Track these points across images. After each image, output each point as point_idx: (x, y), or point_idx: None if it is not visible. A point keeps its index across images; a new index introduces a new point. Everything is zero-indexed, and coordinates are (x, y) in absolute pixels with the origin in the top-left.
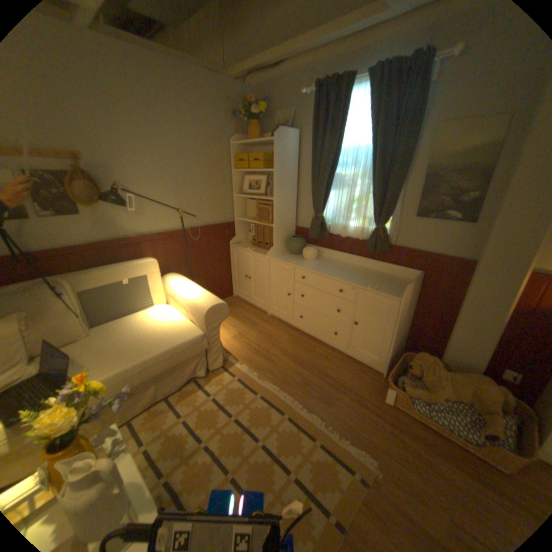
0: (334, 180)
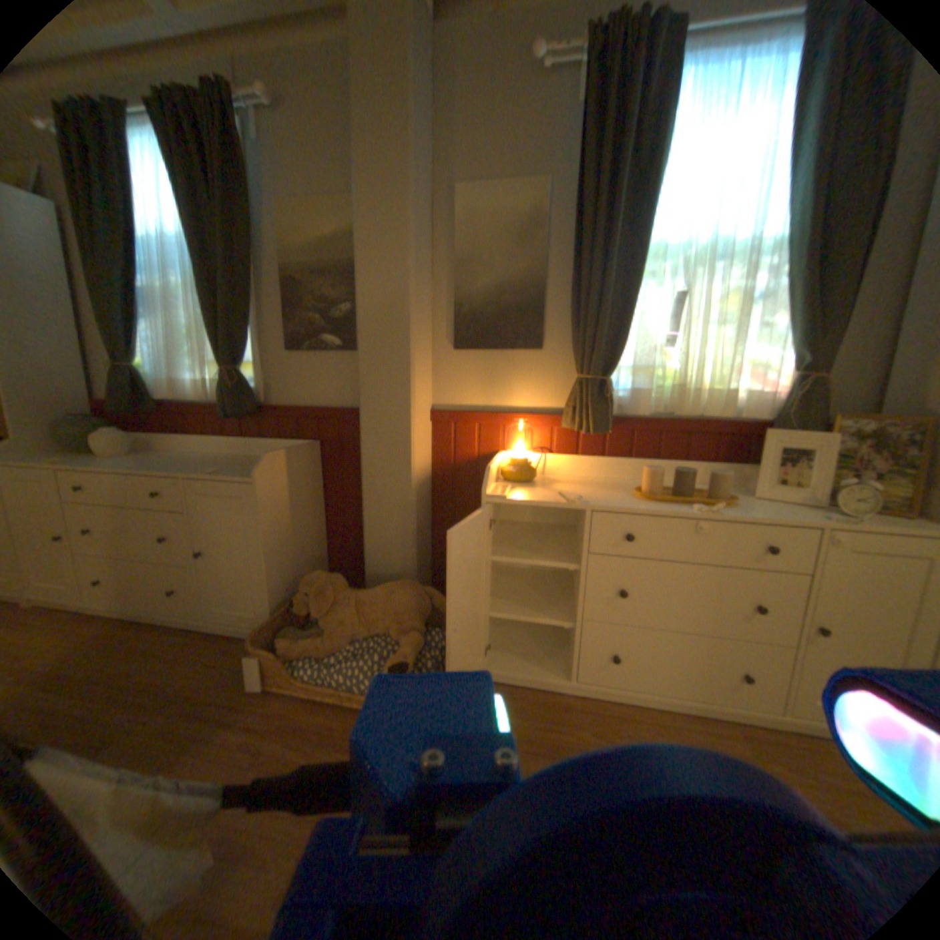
0: (142, 296)
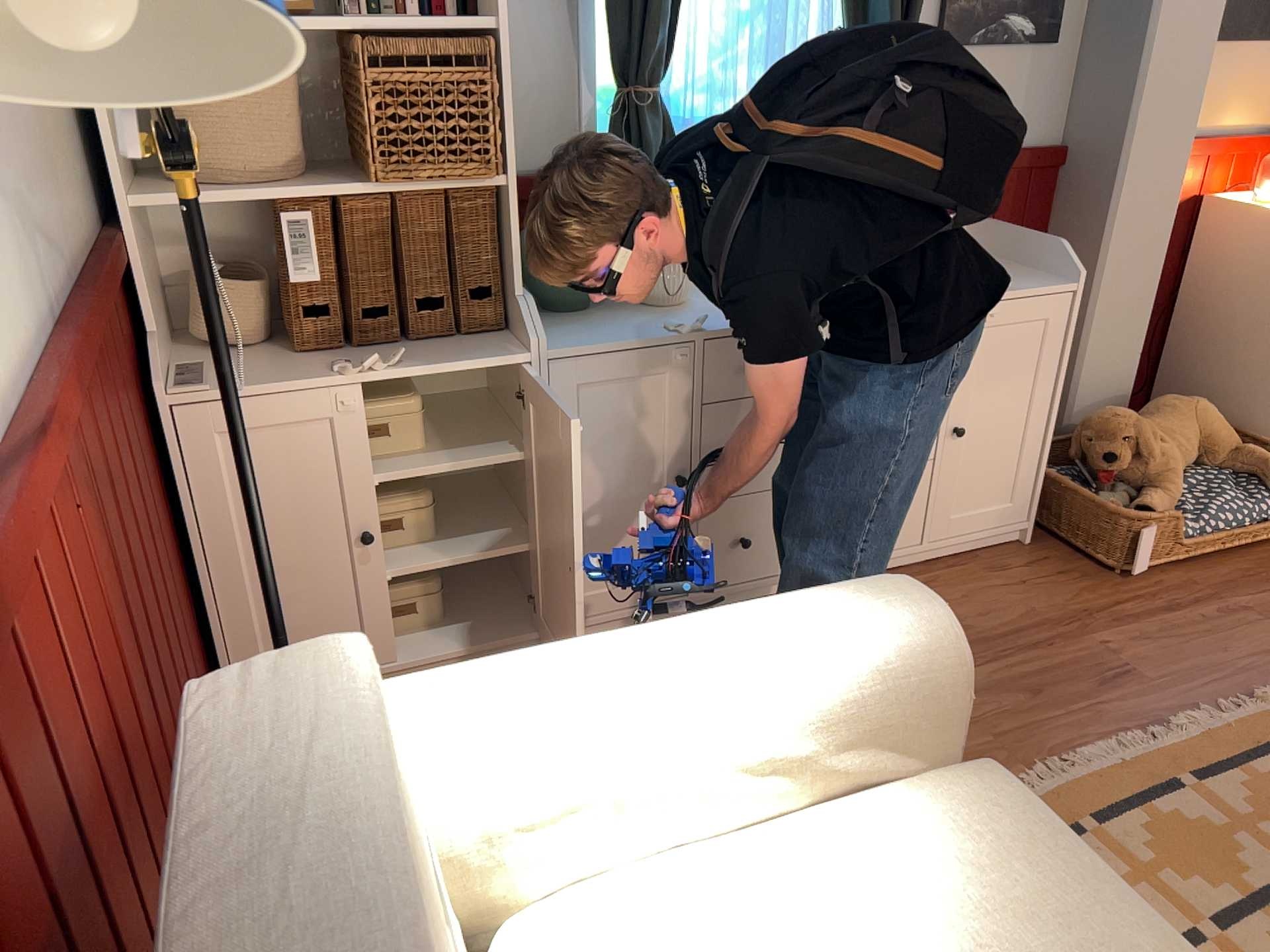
0: None
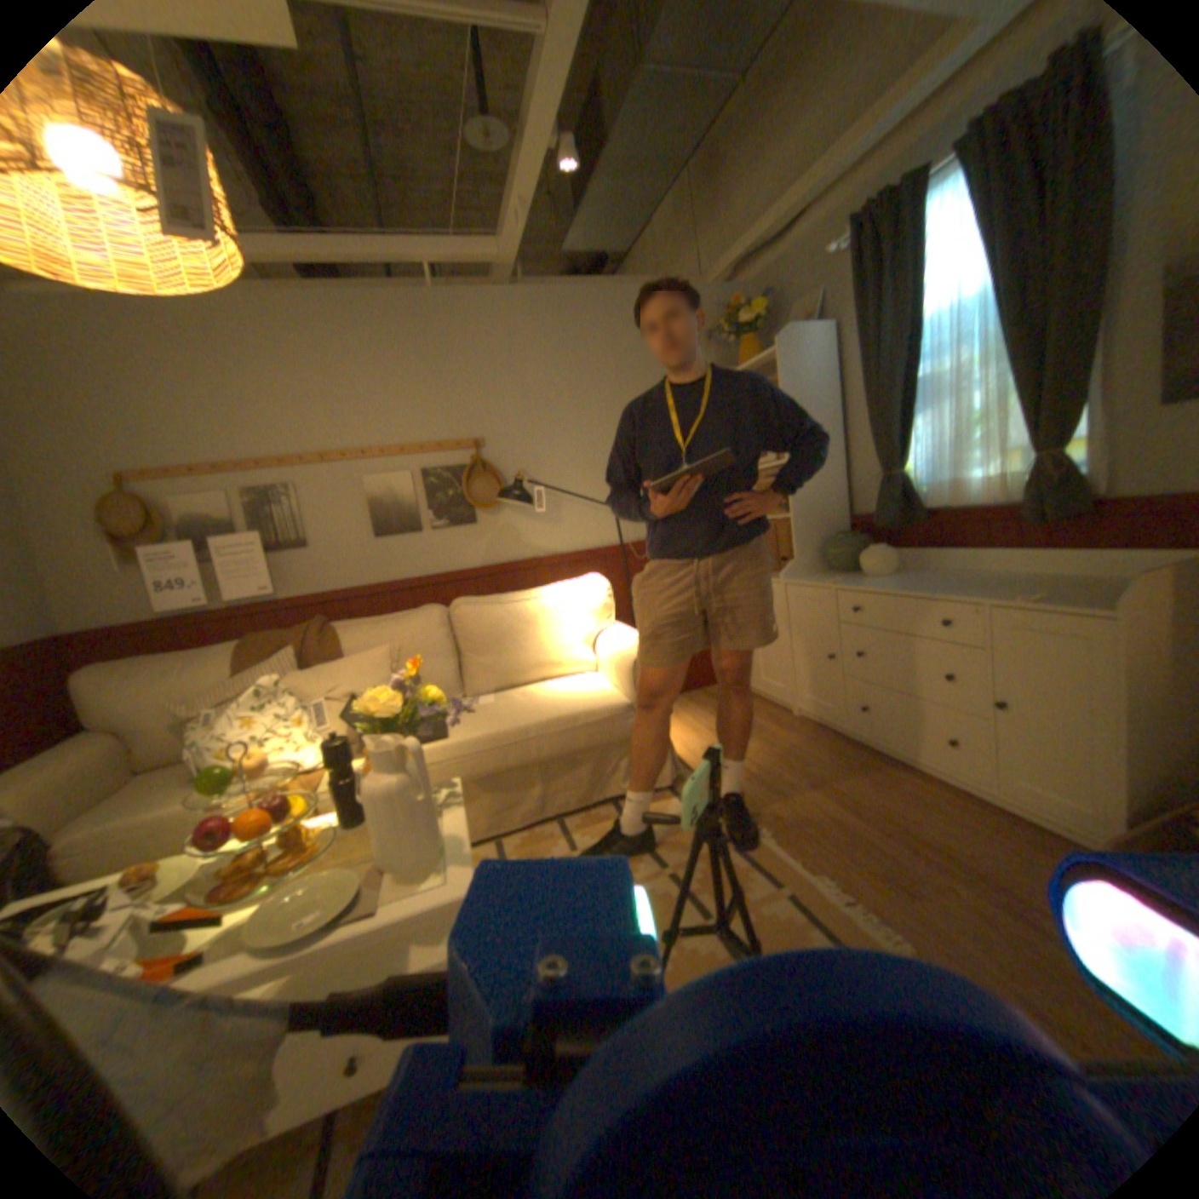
0: (920, 387)
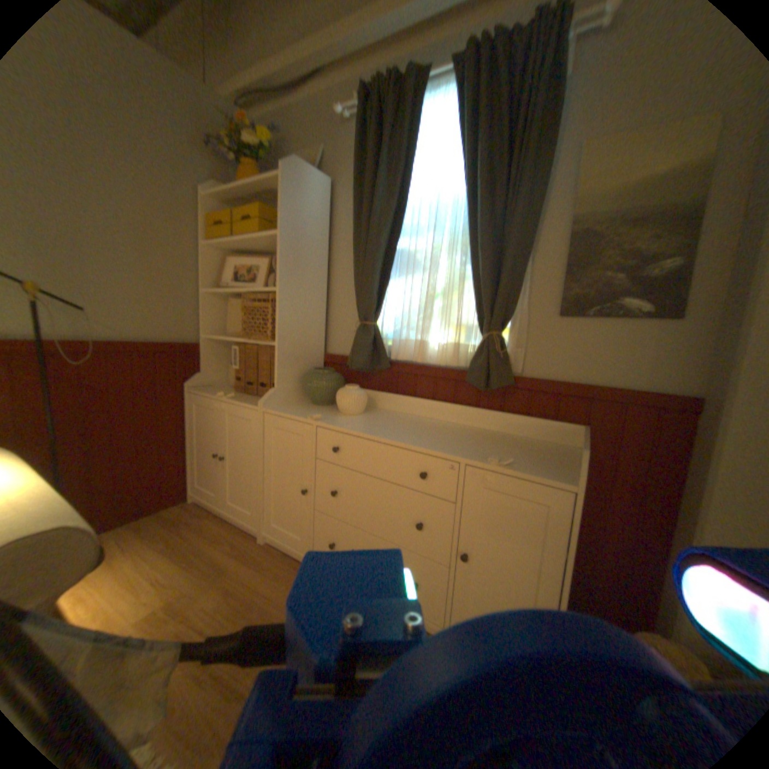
0: (398, 257)
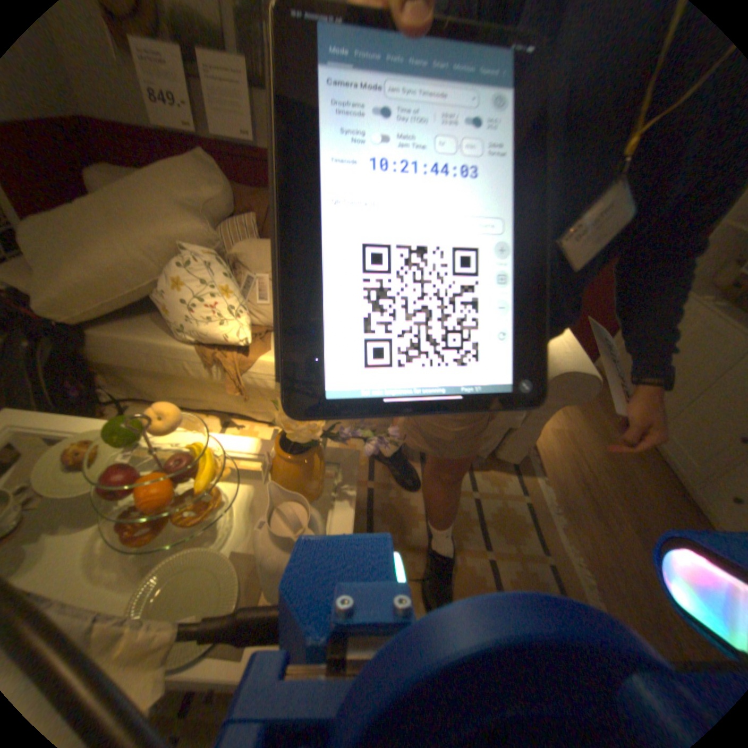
0: None
